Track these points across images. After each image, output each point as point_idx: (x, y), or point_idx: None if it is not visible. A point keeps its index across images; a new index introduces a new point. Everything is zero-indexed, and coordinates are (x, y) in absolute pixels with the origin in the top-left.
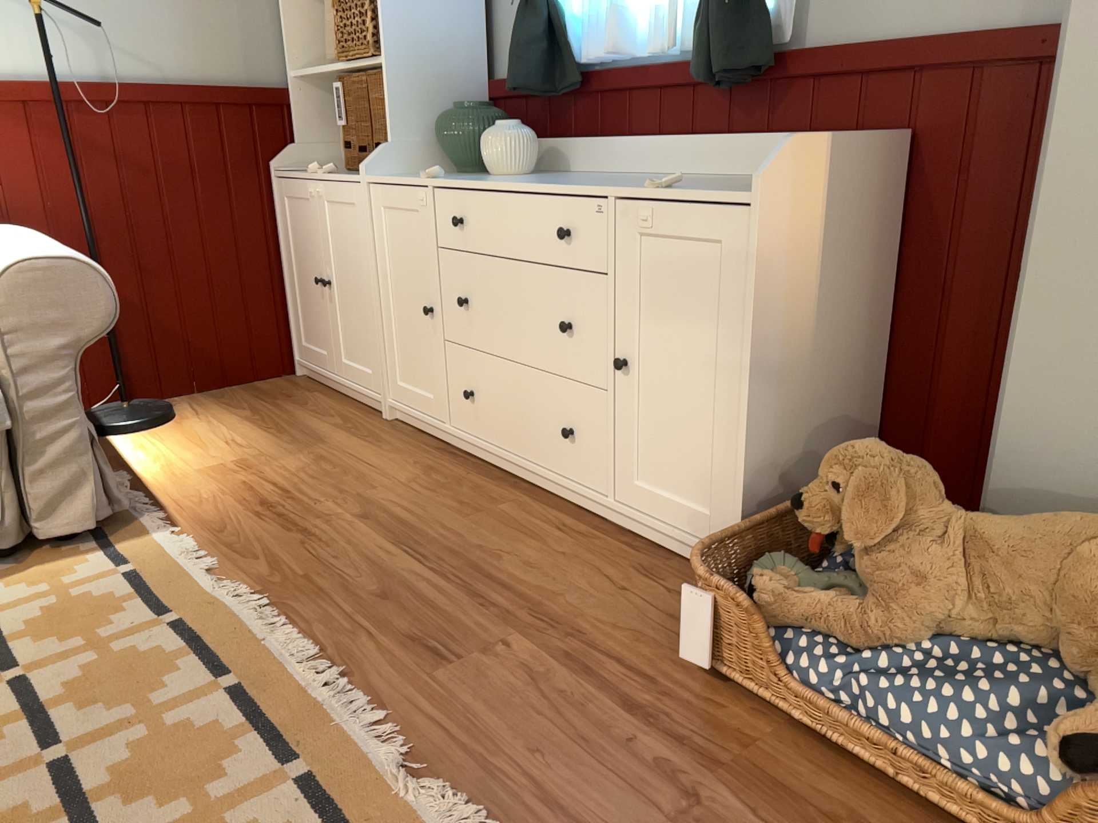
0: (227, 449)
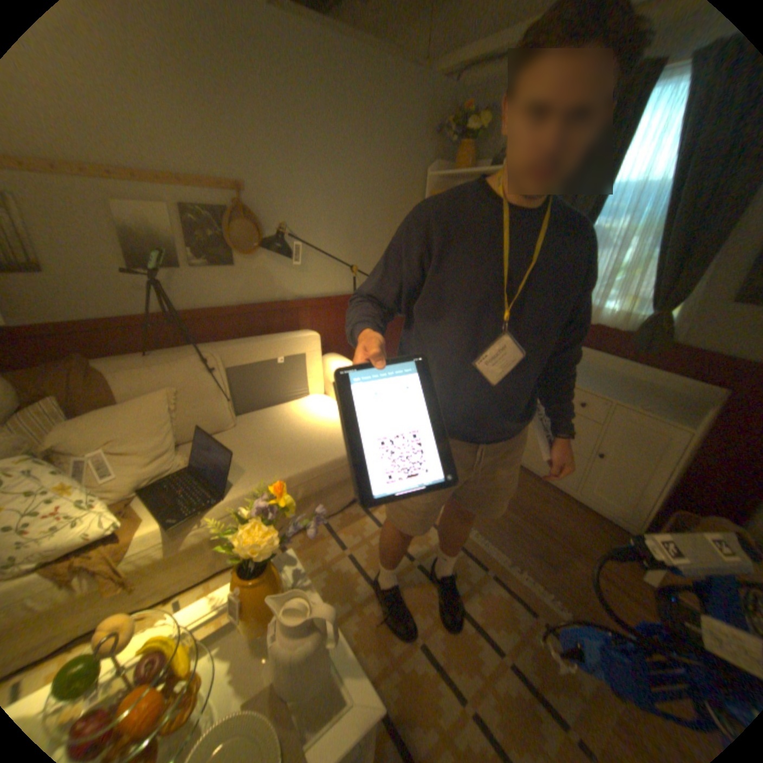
0: None
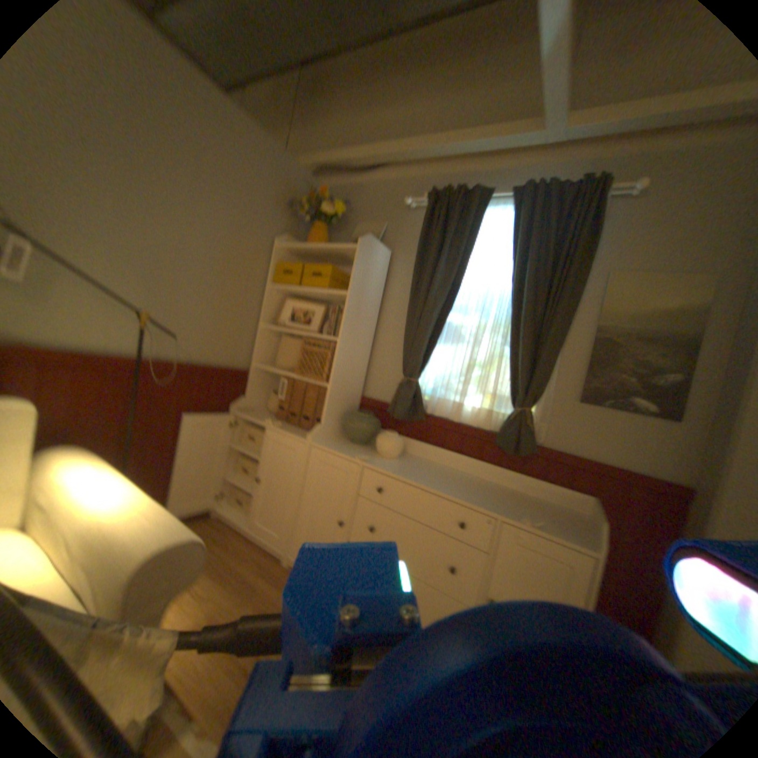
0: (197, 607)
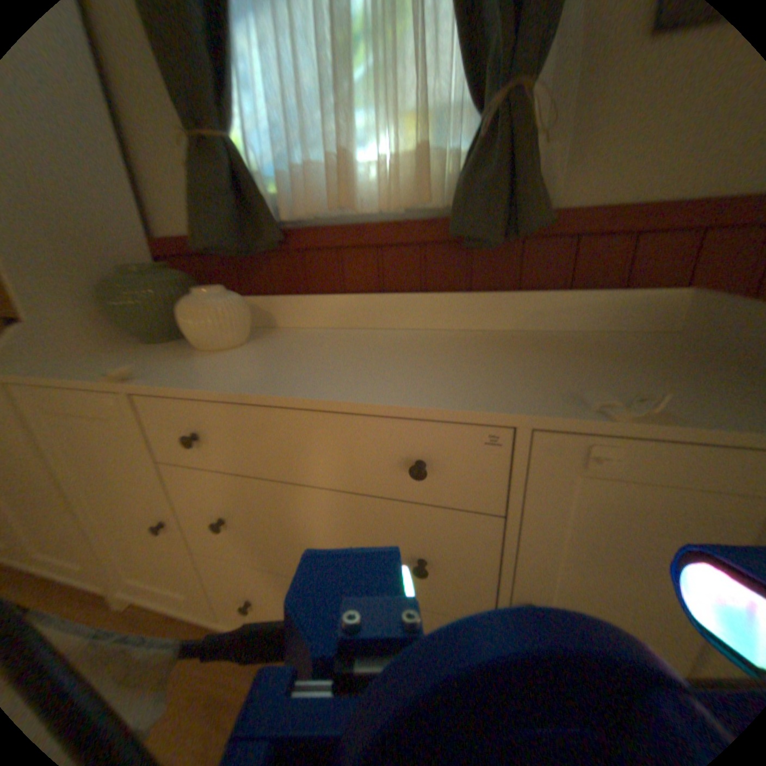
0: None
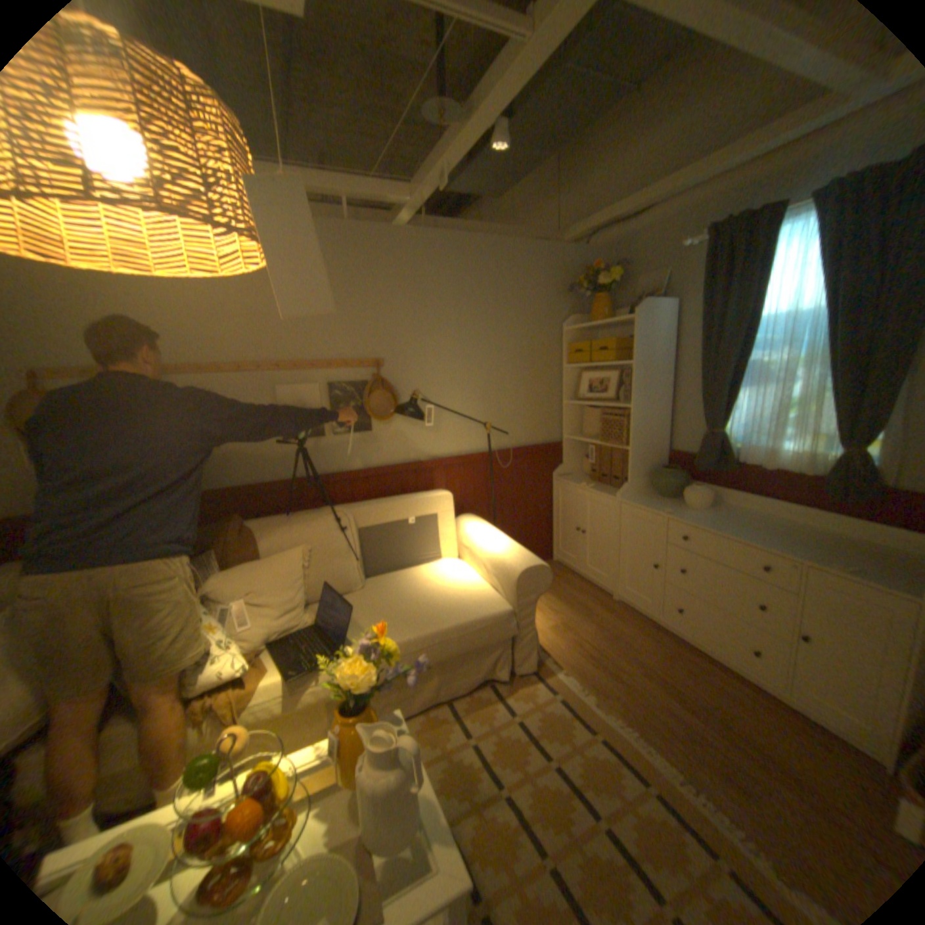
0: (553, 615)
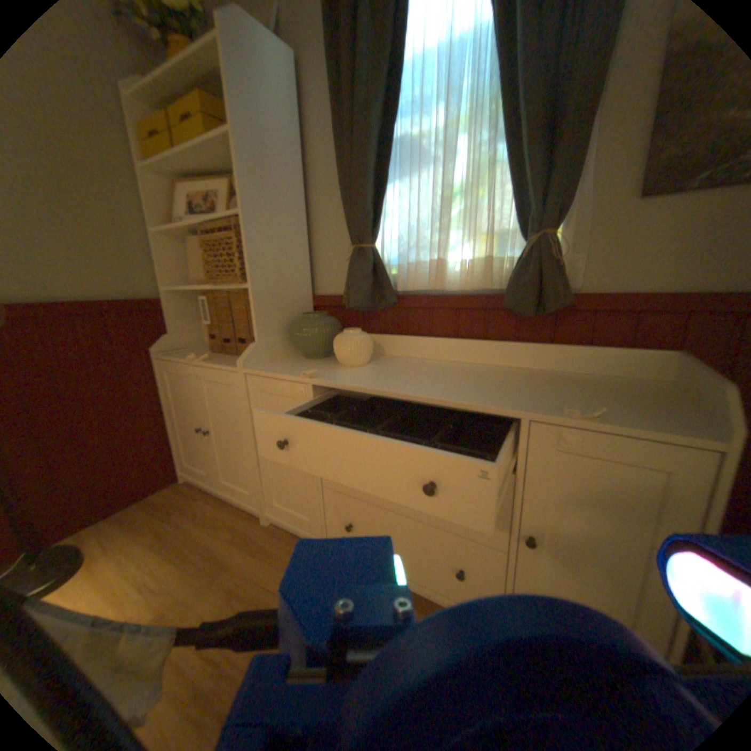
0: (143, 601)
